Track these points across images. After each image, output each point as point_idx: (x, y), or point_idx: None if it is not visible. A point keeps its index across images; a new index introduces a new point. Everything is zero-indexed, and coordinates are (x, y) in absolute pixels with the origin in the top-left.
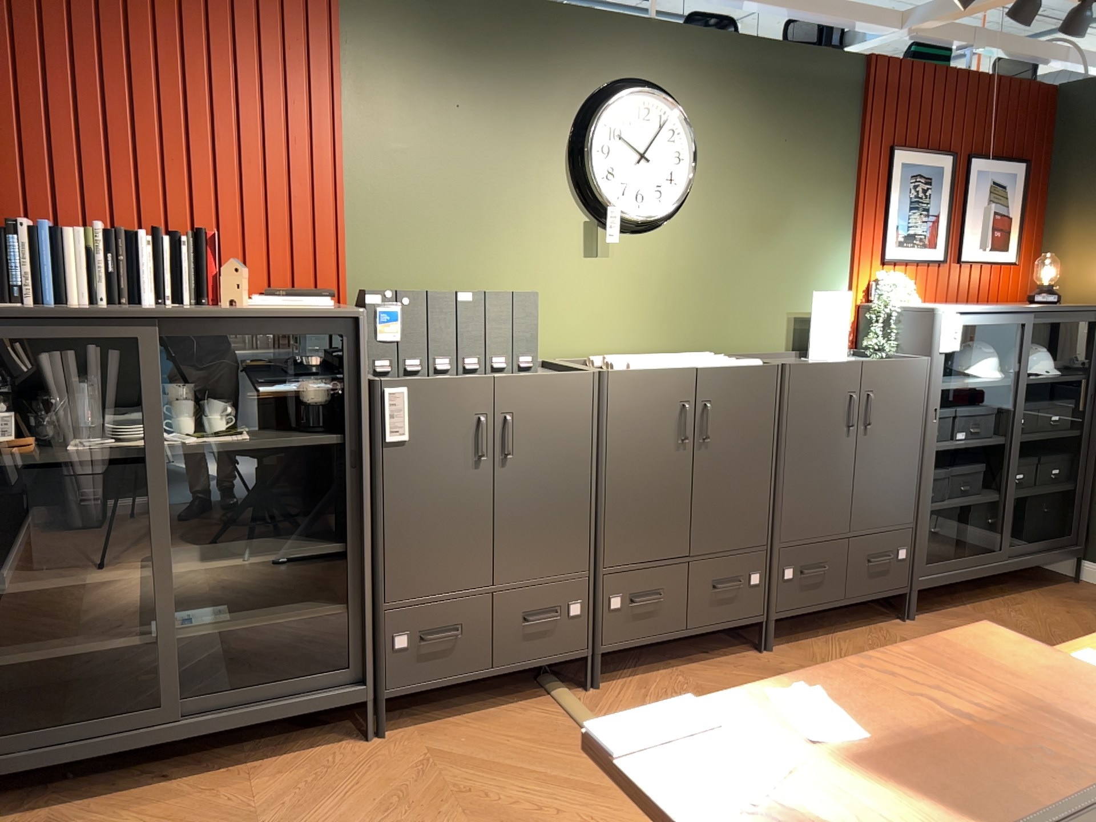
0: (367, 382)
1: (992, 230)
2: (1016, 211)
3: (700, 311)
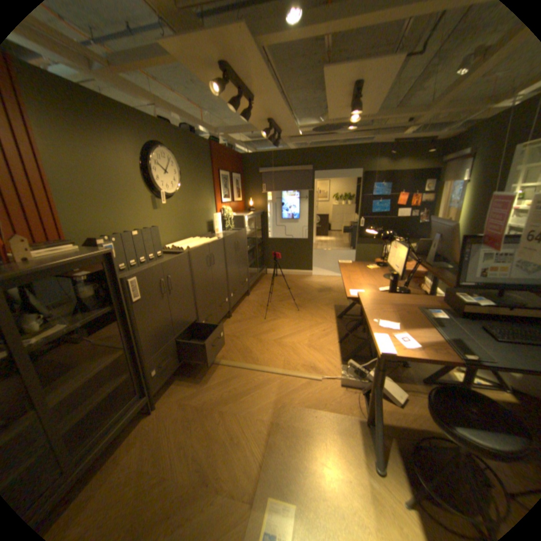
0: (119, 279)
1: (238, 192)
2: (241, 187)
3: (187, 224)
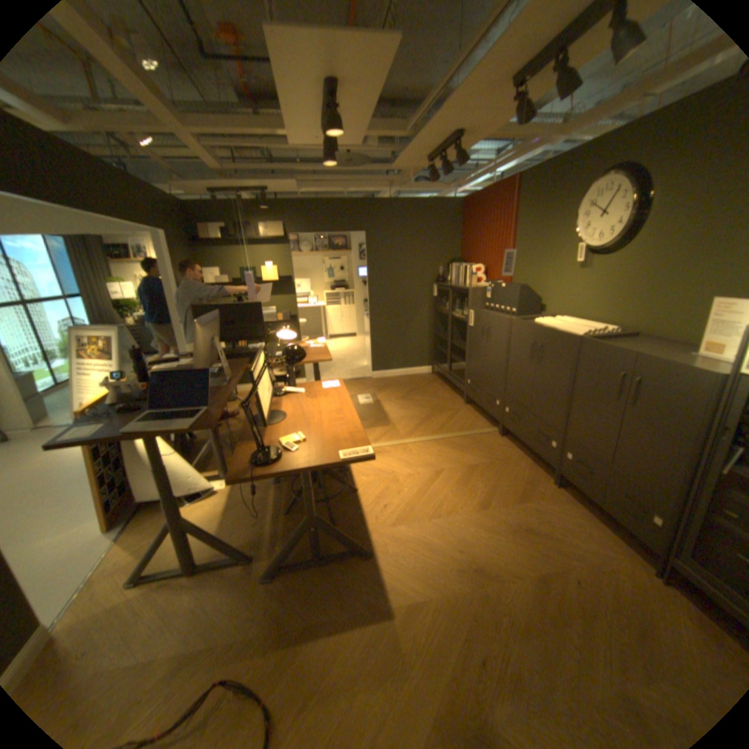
0: (472, 308)
1: None
2: None
3: (639, 302)
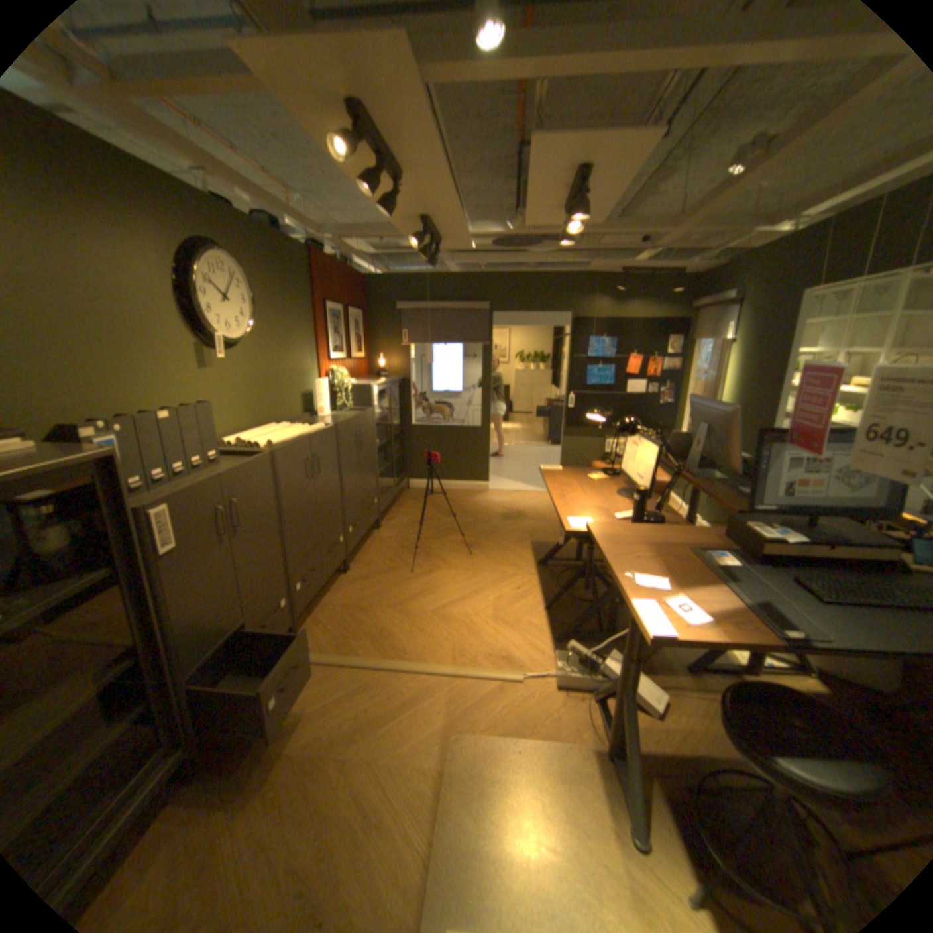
0: (127, 510)
1: (357, 342)
2: (362, 333)
3: (264, 397)
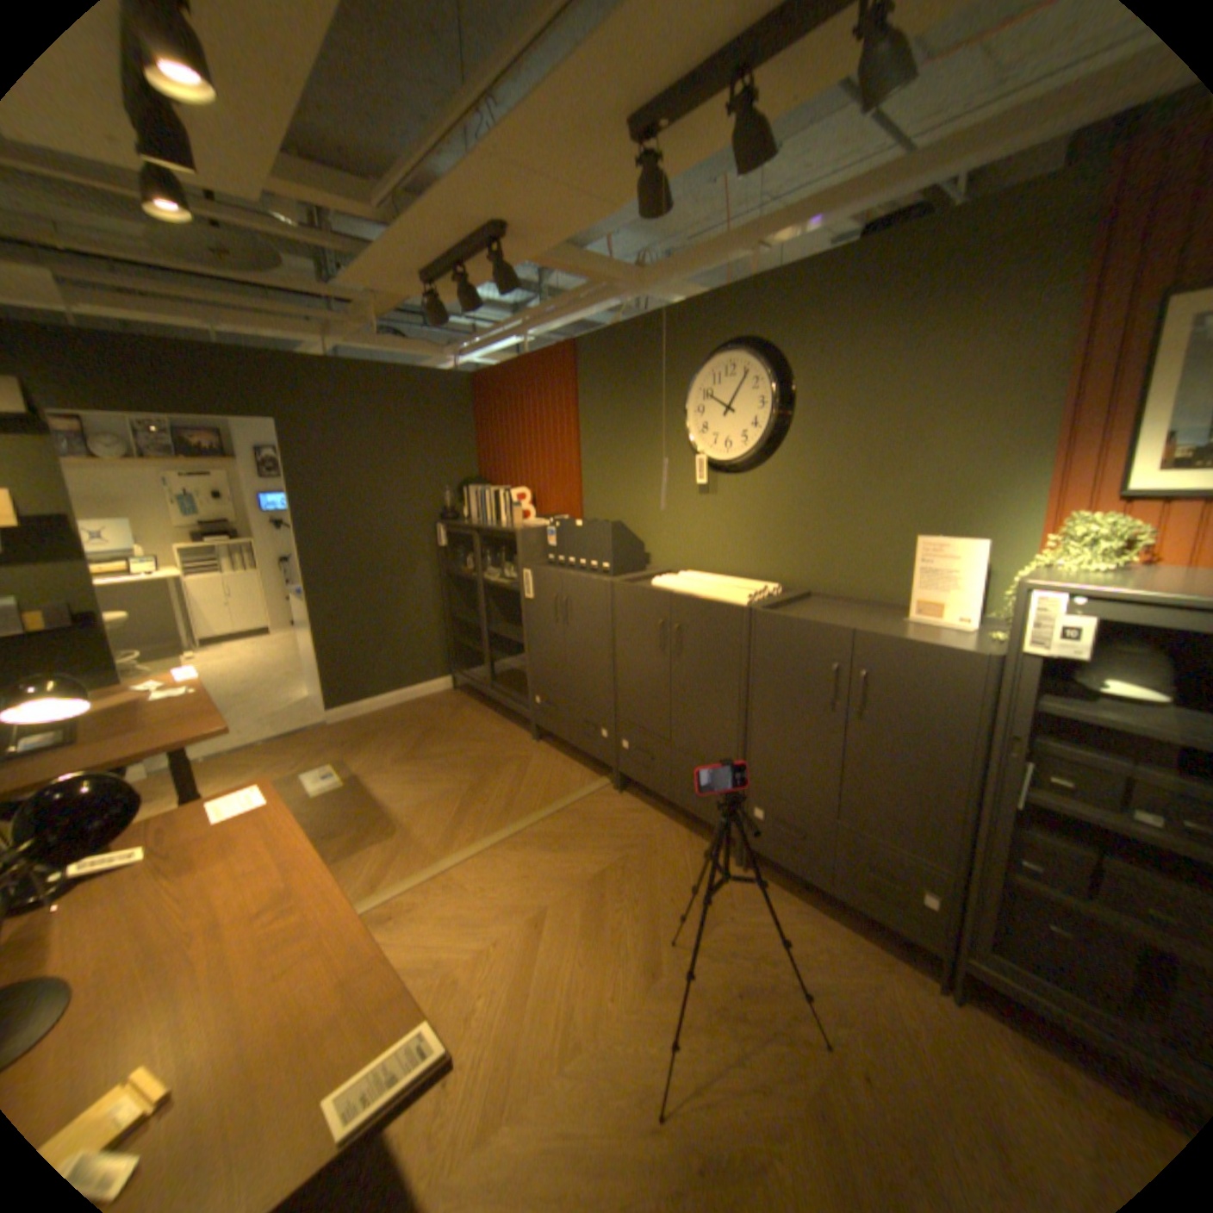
0: (526, 566)
1: None
2: None
3: (799, 546)
